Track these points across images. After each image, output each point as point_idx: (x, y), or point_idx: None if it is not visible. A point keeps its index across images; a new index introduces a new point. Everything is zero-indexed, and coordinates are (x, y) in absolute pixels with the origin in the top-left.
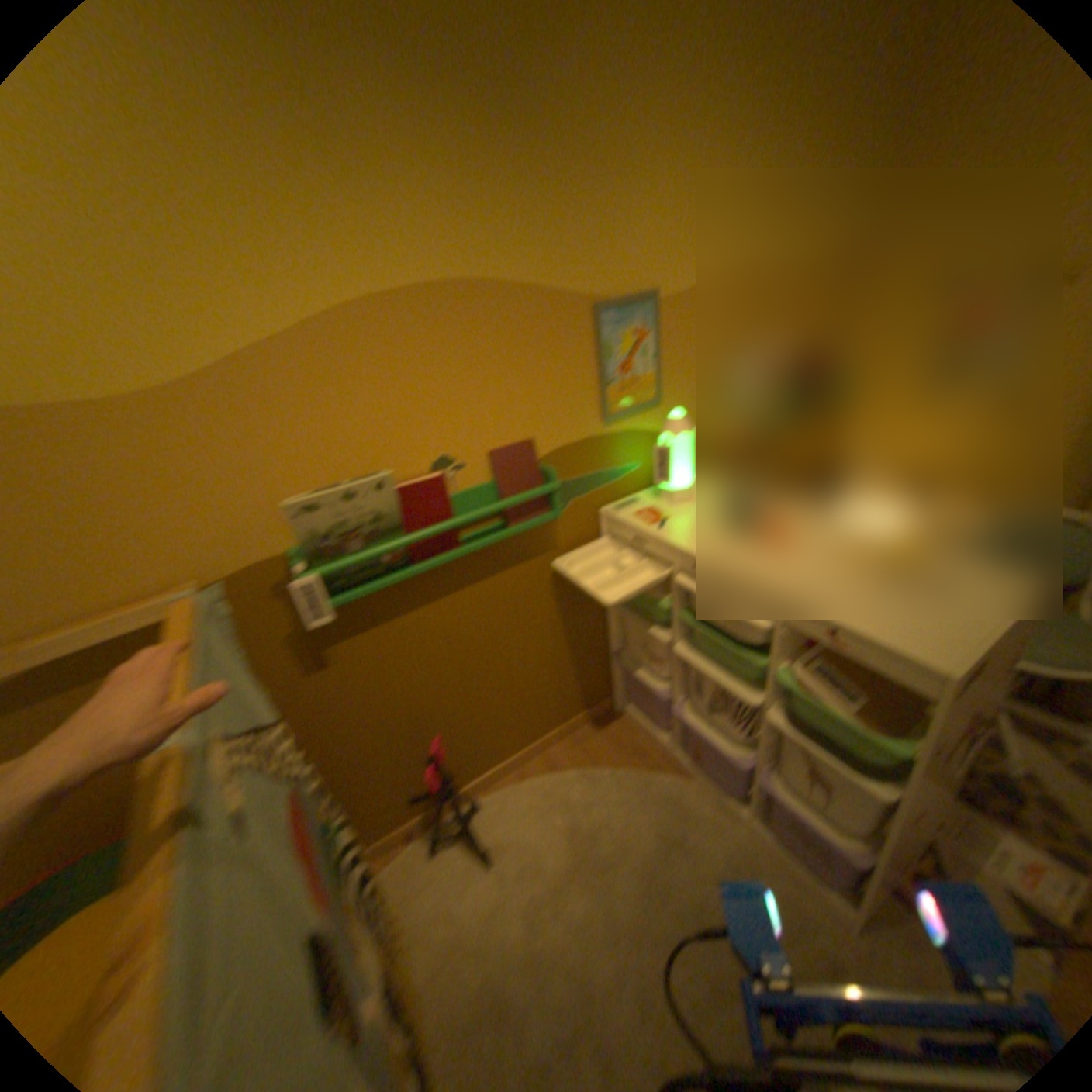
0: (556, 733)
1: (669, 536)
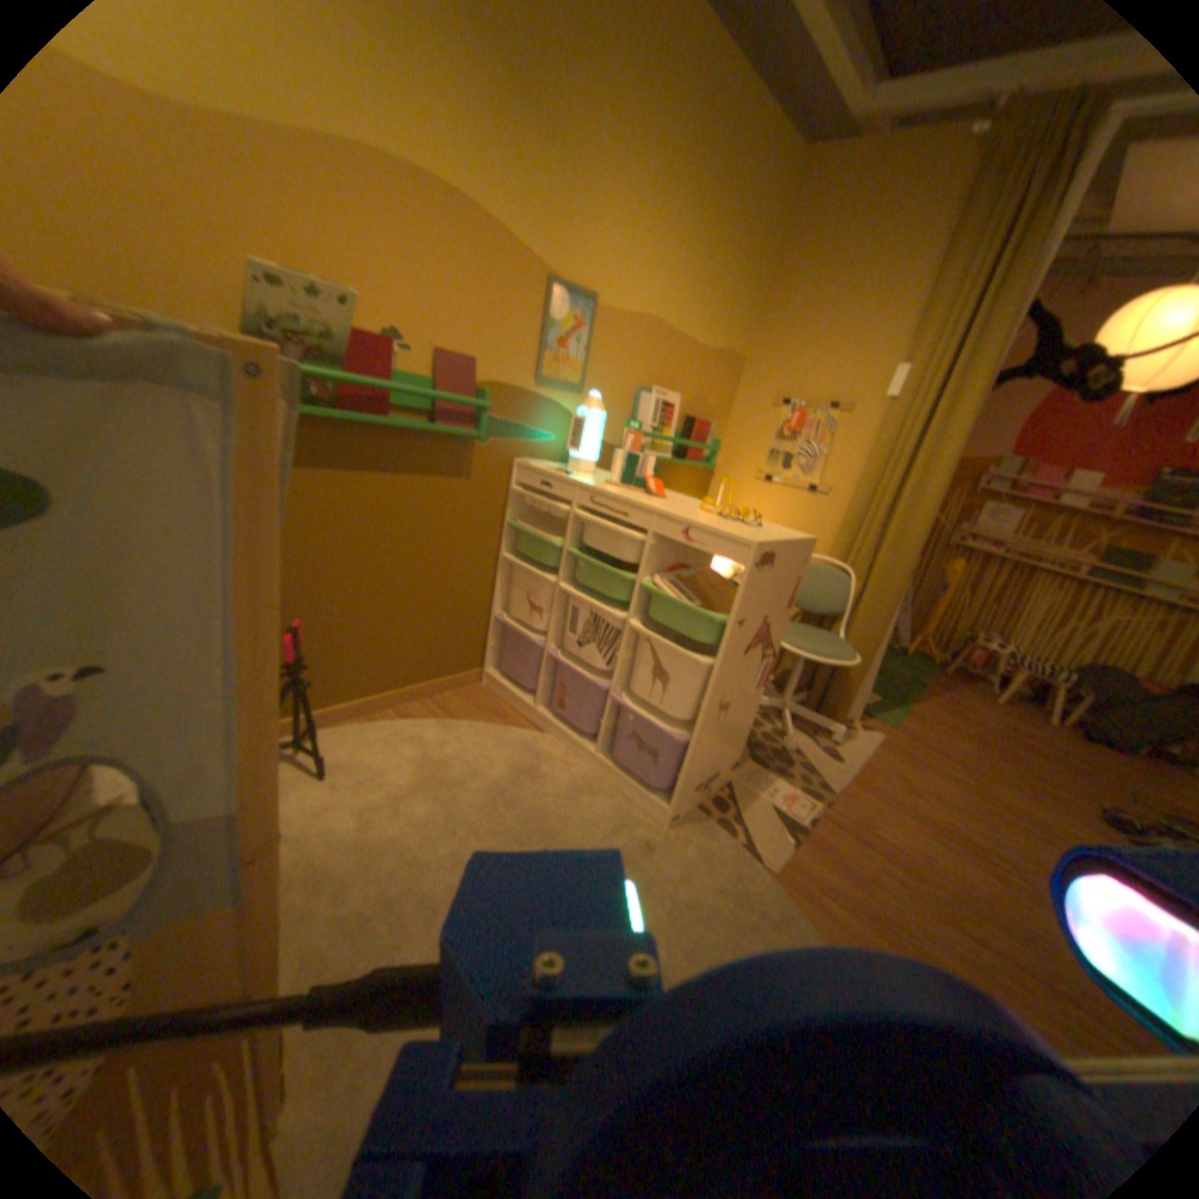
0: (419, 686)
1: (575, 479)
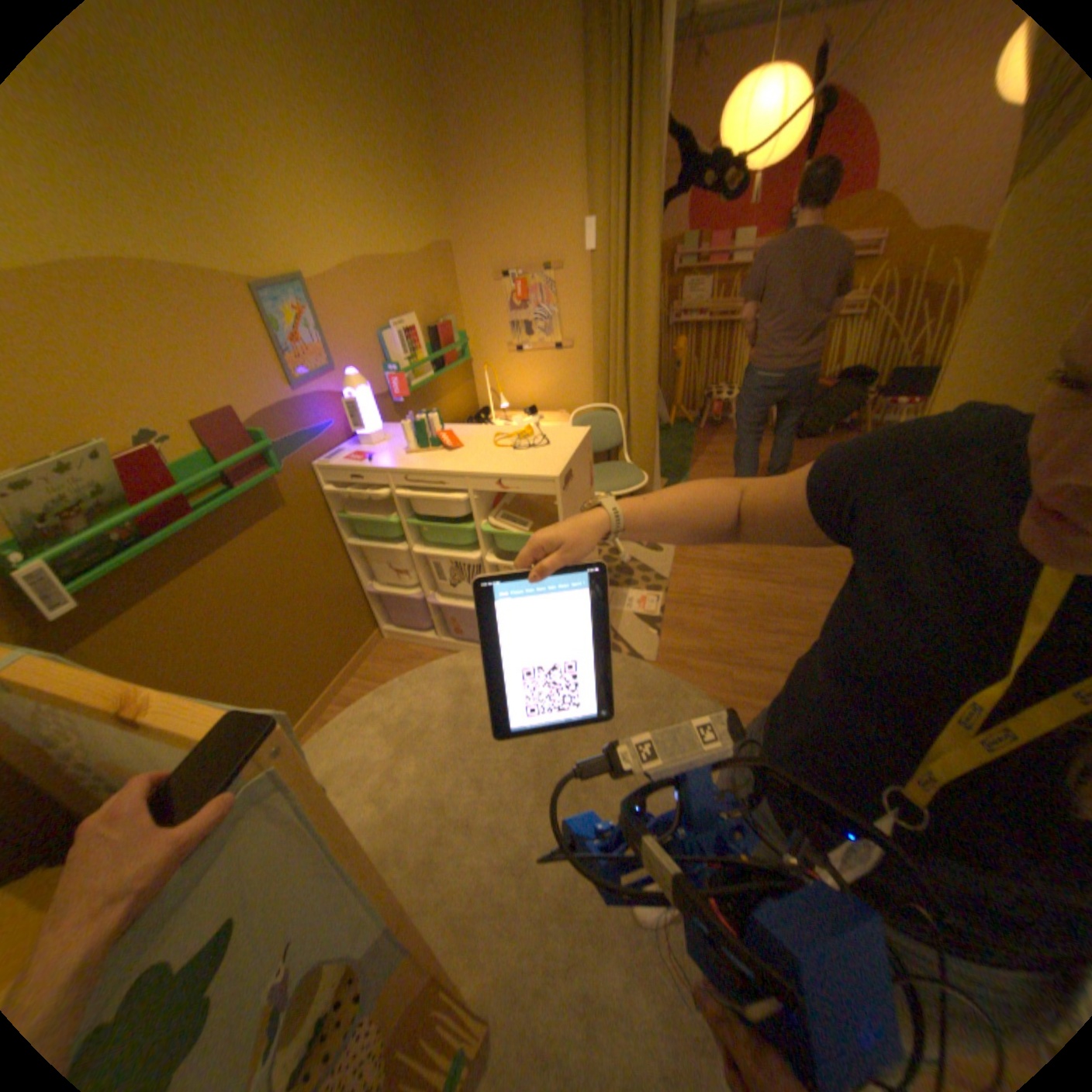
0: (340, 674)
1: (379, 463)
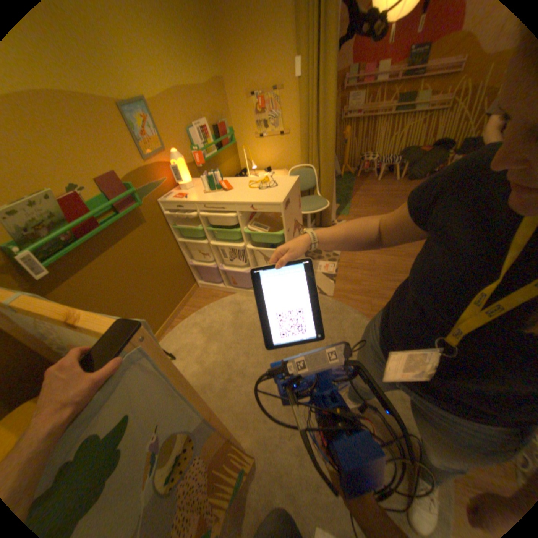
0: (179, 304)
1: (191, 199)
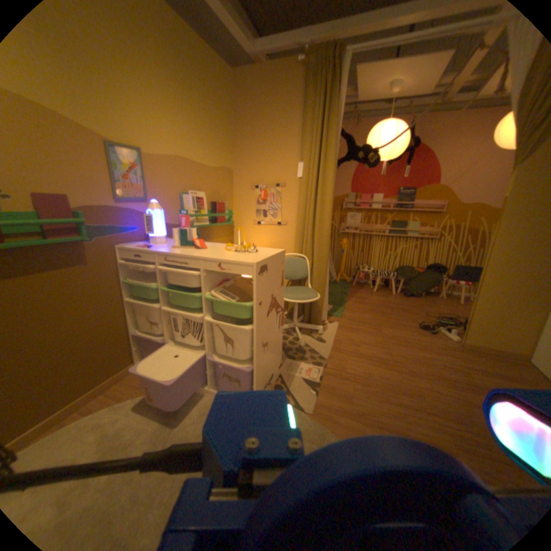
0: (92, 391)
1: (154, 249)
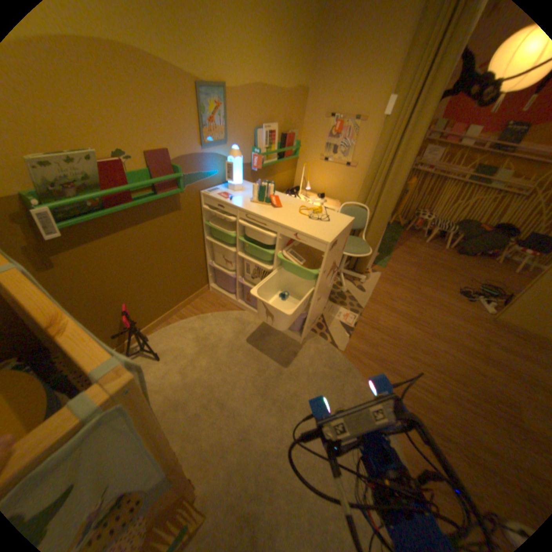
0: (183, 302)
1: (235, 203)
